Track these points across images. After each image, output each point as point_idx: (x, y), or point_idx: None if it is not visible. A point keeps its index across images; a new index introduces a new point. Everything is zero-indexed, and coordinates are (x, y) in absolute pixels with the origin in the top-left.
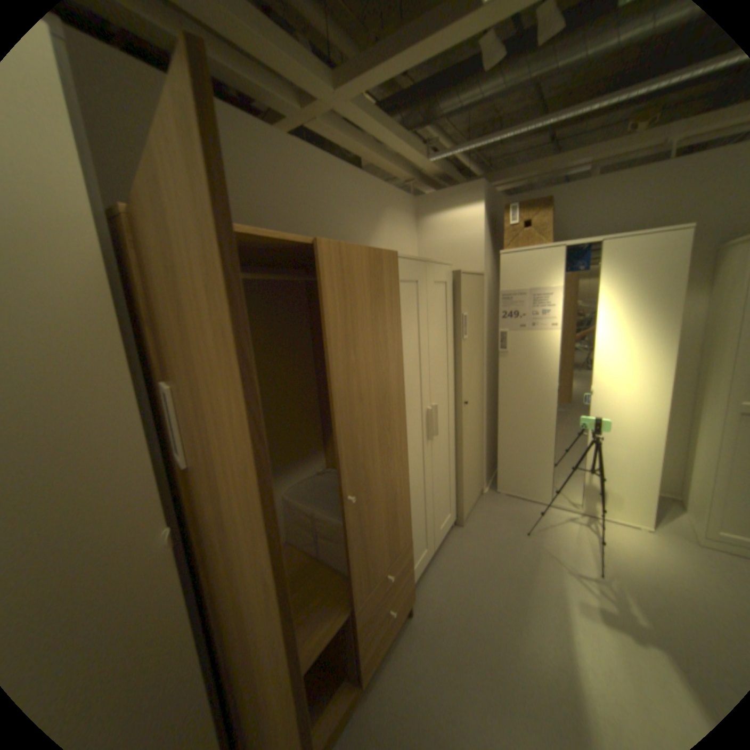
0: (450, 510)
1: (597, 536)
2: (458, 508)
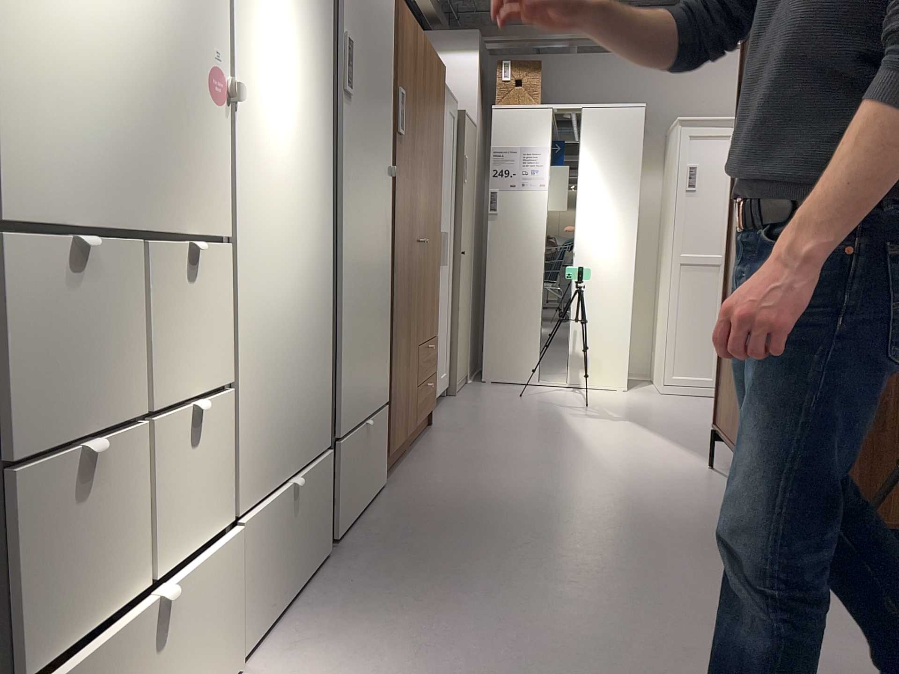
0: (446, 368)
1: (582, 394)
2: (451, 373)
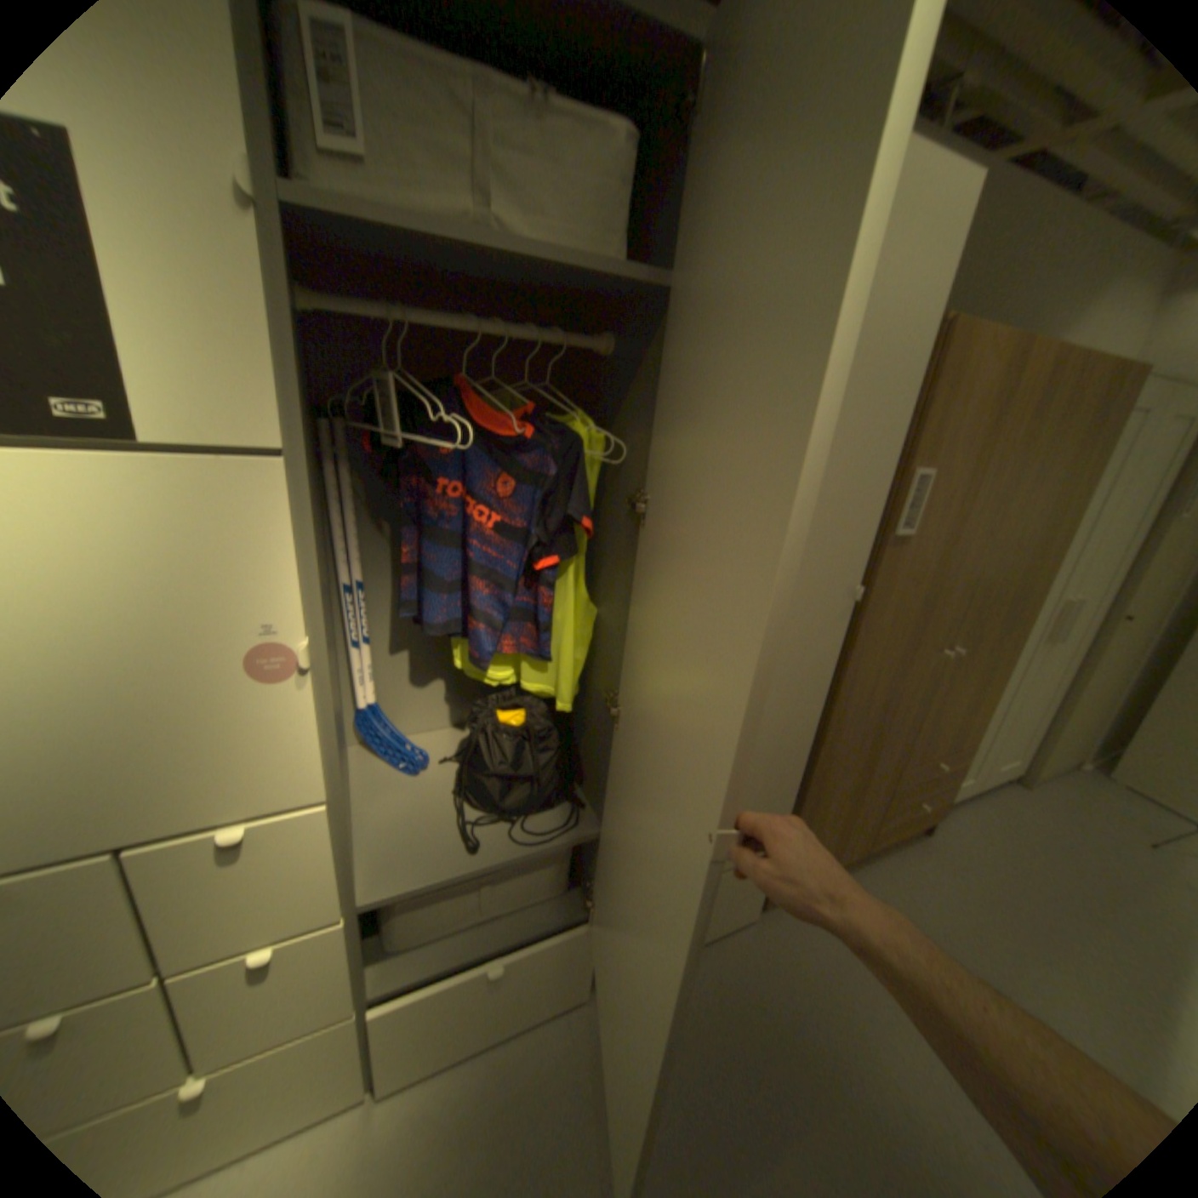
0: (1025, 757)
1: None
2: (1037, 762)
